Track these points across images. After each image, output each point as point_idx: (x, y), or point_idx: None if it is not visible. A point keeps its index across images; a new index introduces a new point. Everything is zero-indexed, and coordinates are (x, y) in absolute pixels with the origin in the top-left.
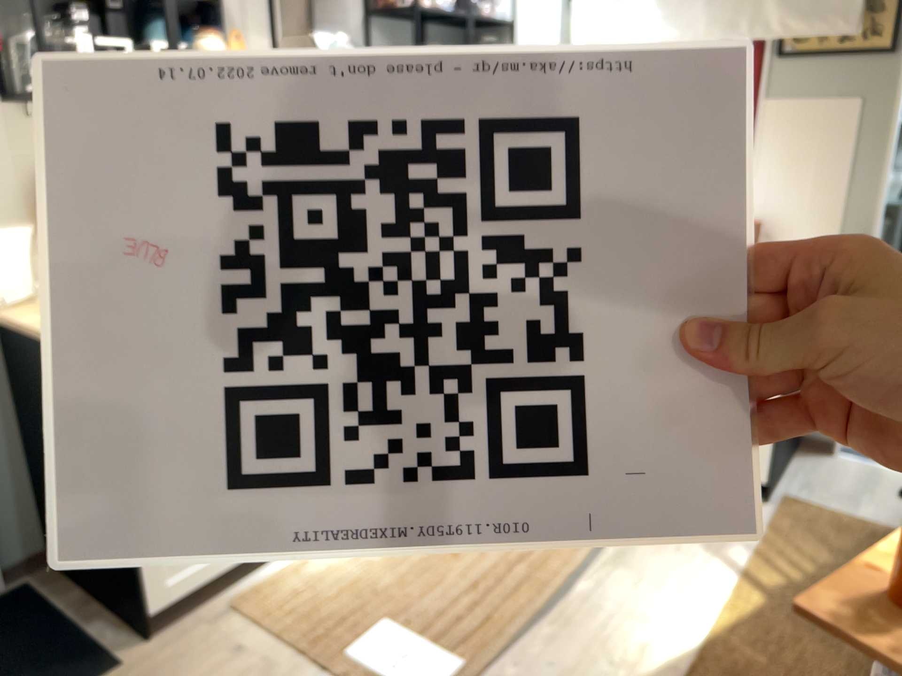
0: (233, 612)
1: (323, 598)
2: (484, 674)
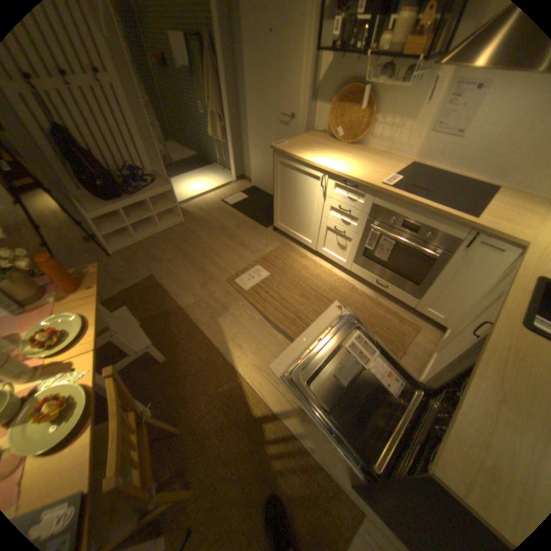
0: (282, 243)
1: (284, 260)
2: (243, 296)
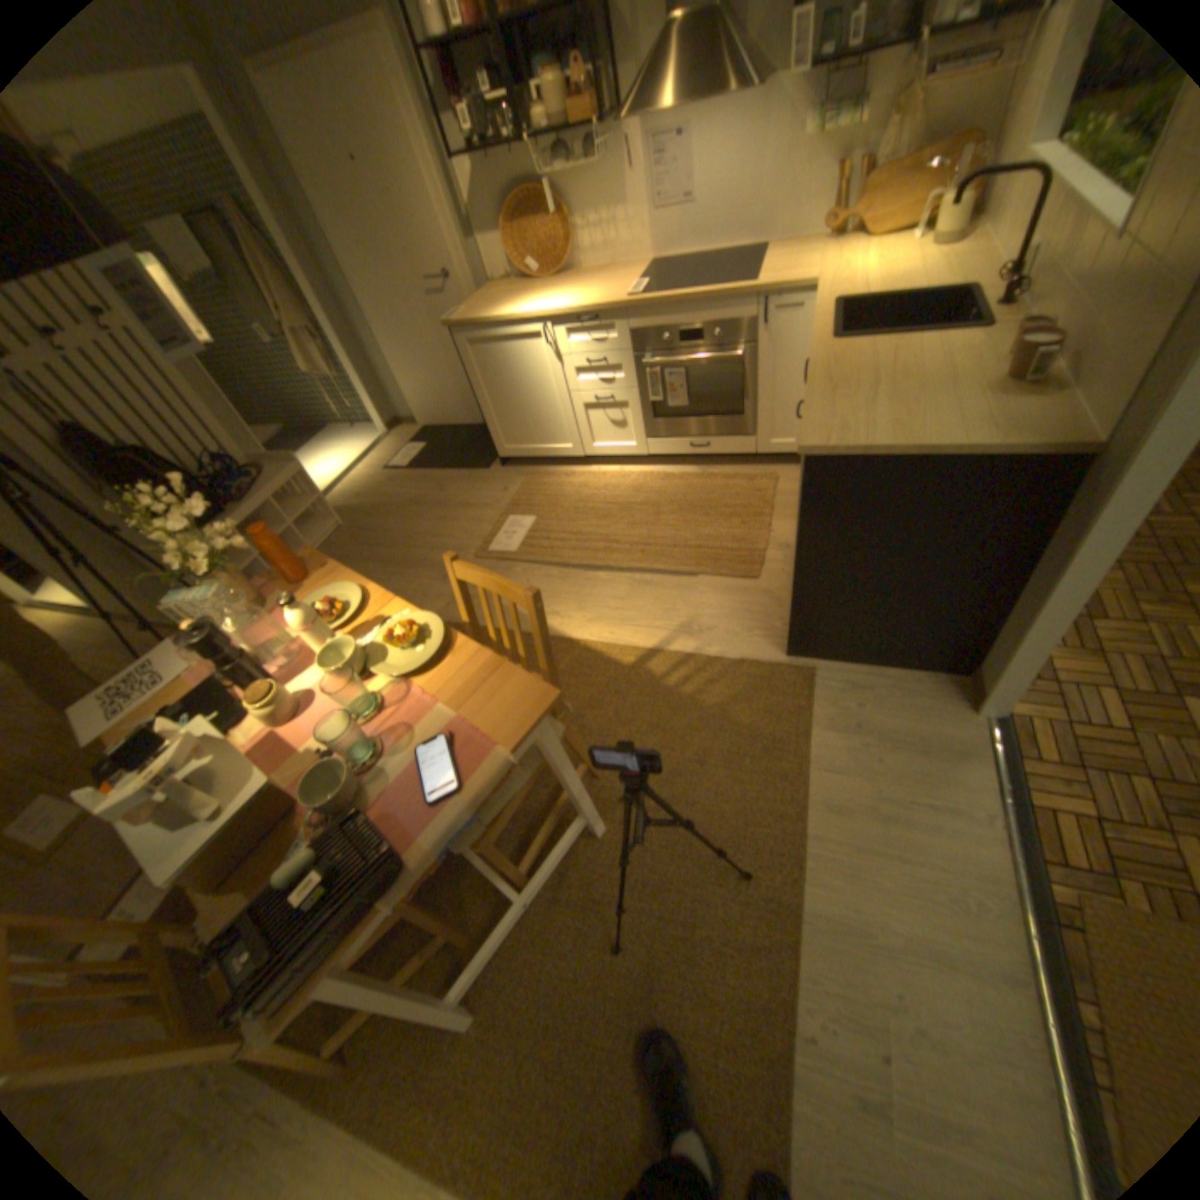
0: (527, 475)
1: (545, 492)
2: (514, 561)
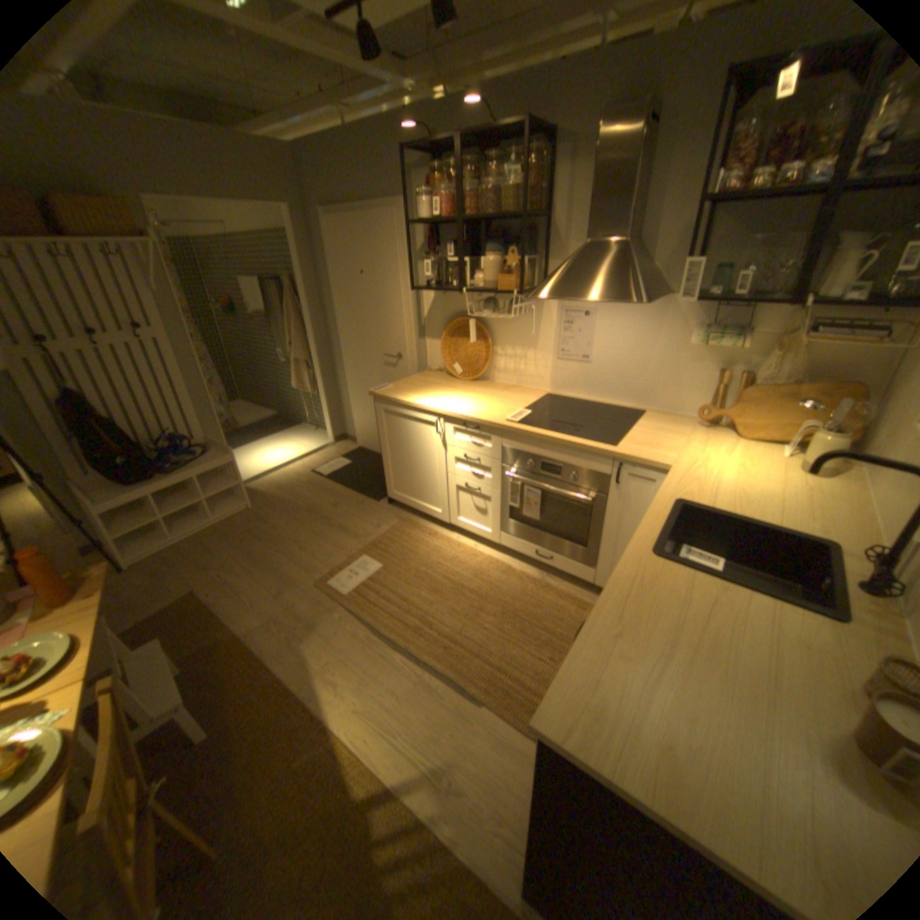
0: (401, 520)
1: (404, 543)
2: (339, 604)
